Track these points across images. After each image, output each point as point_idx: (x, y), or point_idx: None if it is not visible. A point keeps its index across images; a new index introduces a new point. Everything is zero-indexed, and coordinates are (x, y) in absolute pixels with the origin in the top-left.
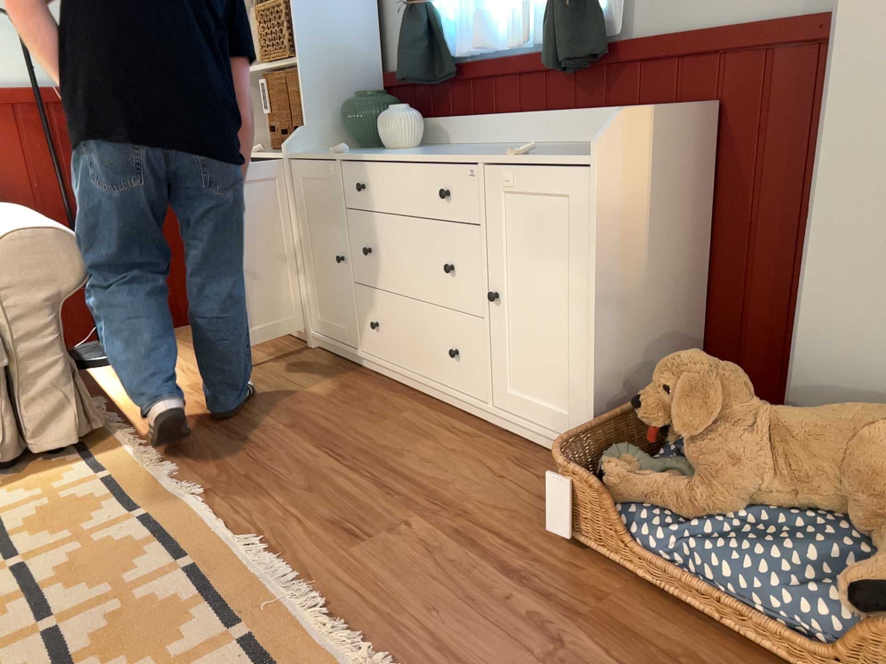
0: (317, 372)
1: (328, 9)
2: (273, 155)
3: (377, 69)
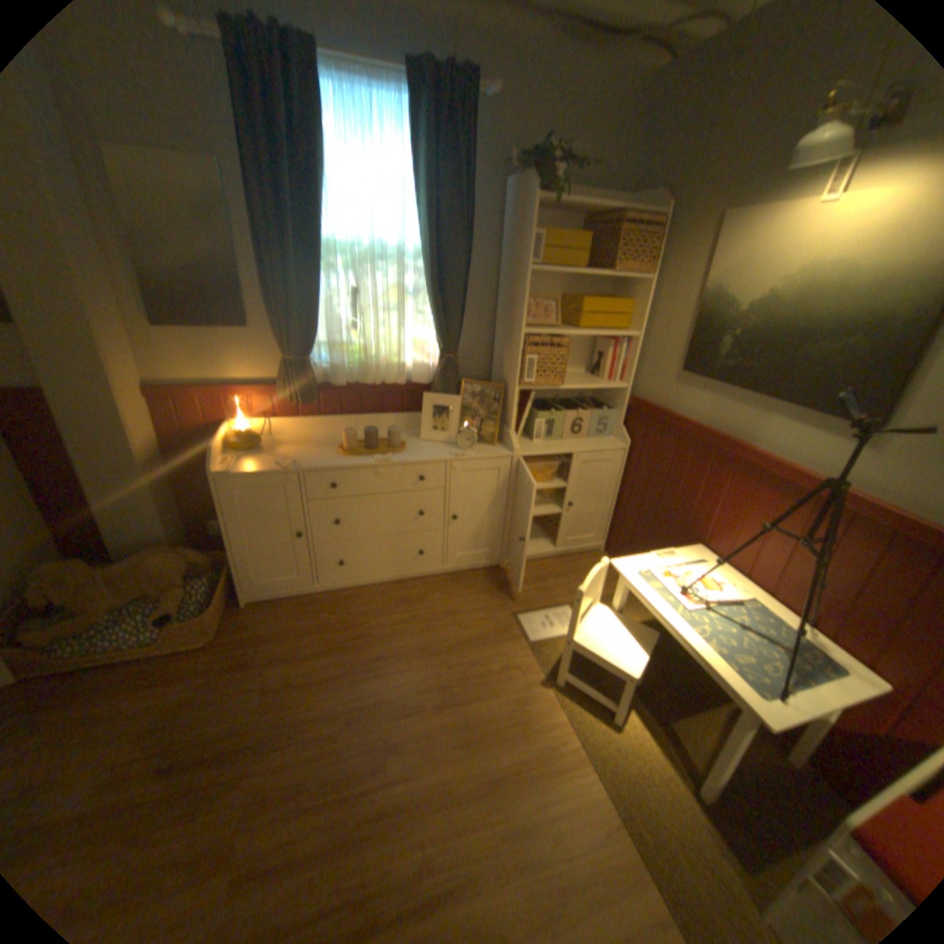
0: None
1: None
2: None
3: None
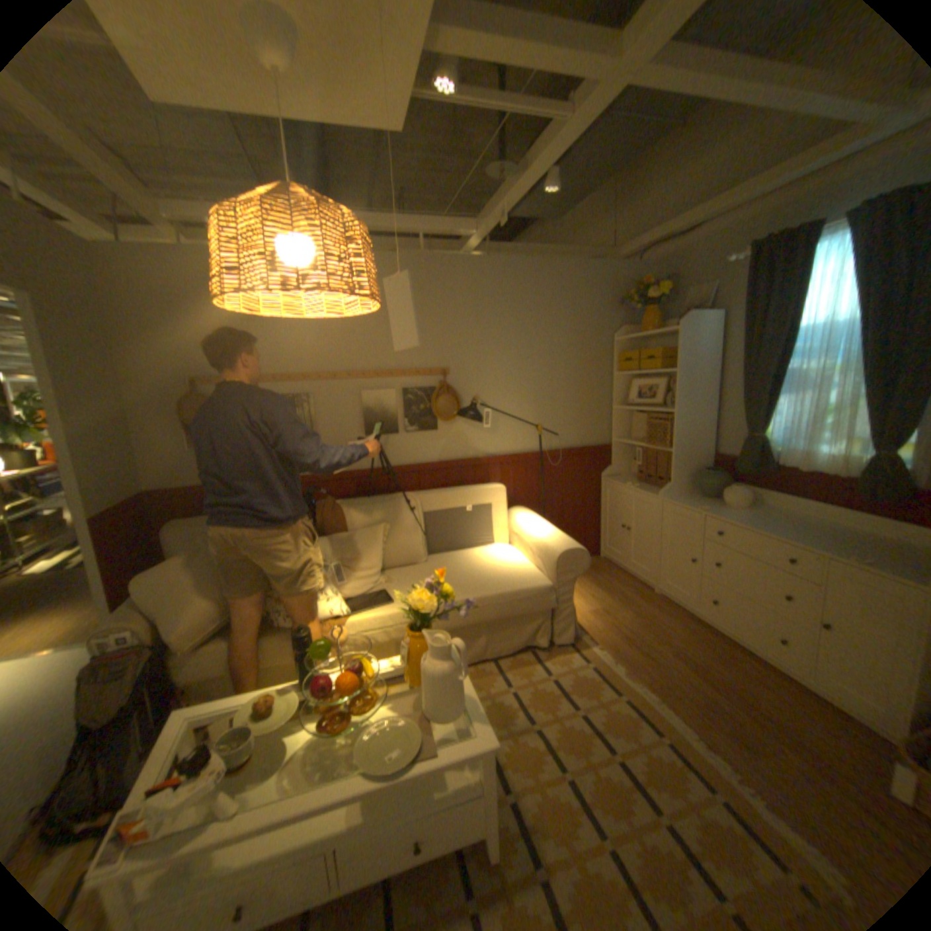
0: (669, 615)
1: (691, 424)
2: (647, 492)
3: (711, 450)
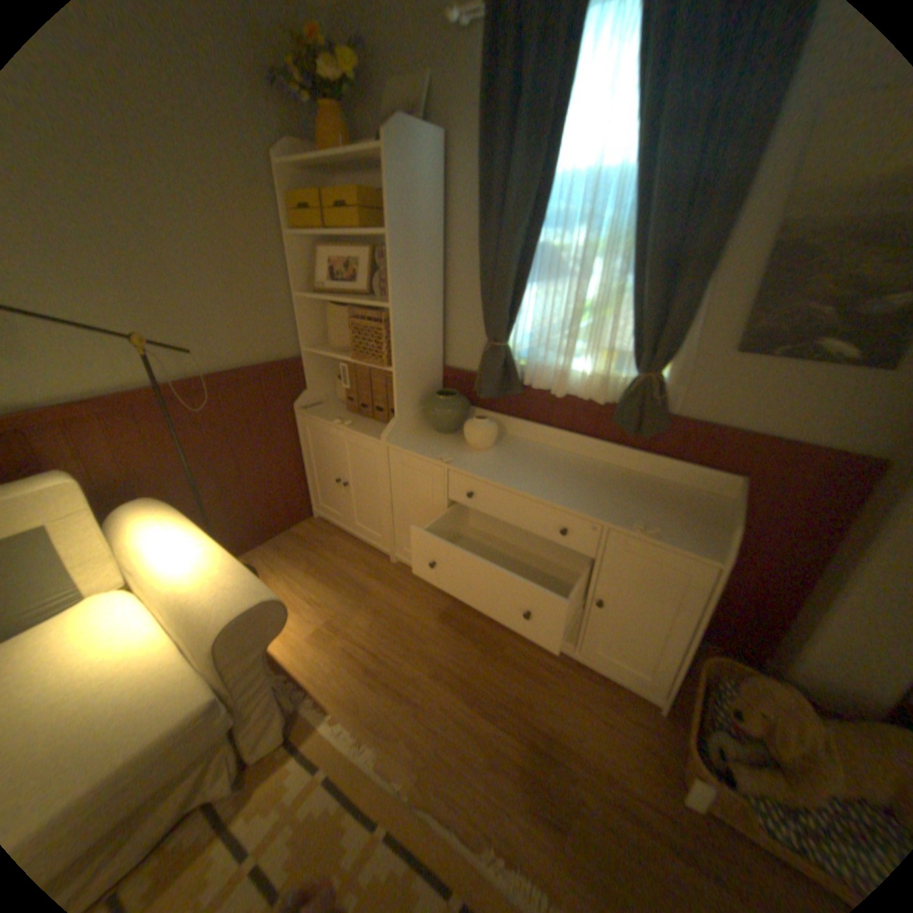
0: (414, 596)
1: (415, 327)
2: (365, 433)
3: (440, 363)
